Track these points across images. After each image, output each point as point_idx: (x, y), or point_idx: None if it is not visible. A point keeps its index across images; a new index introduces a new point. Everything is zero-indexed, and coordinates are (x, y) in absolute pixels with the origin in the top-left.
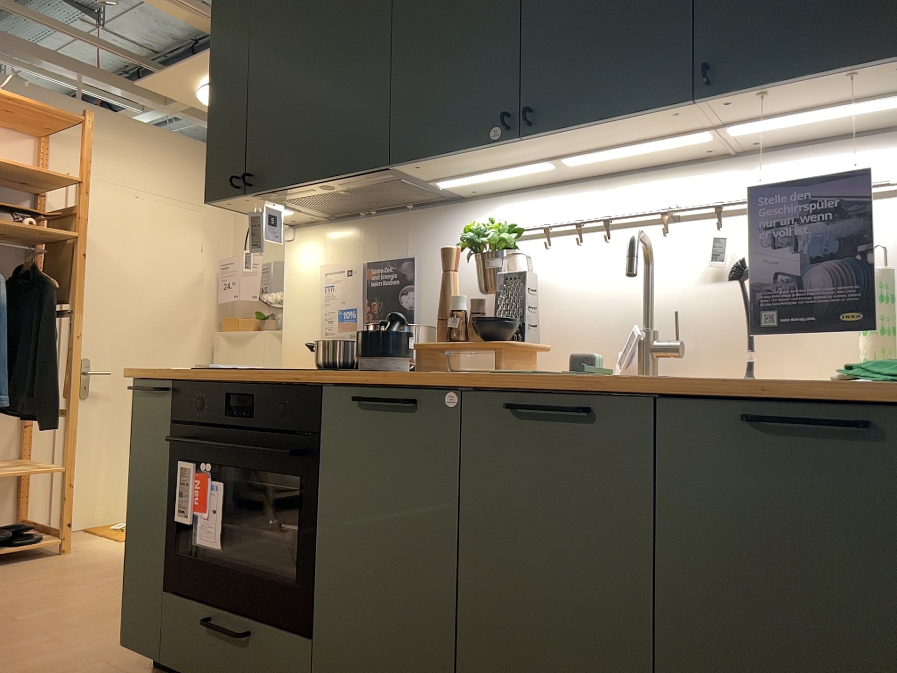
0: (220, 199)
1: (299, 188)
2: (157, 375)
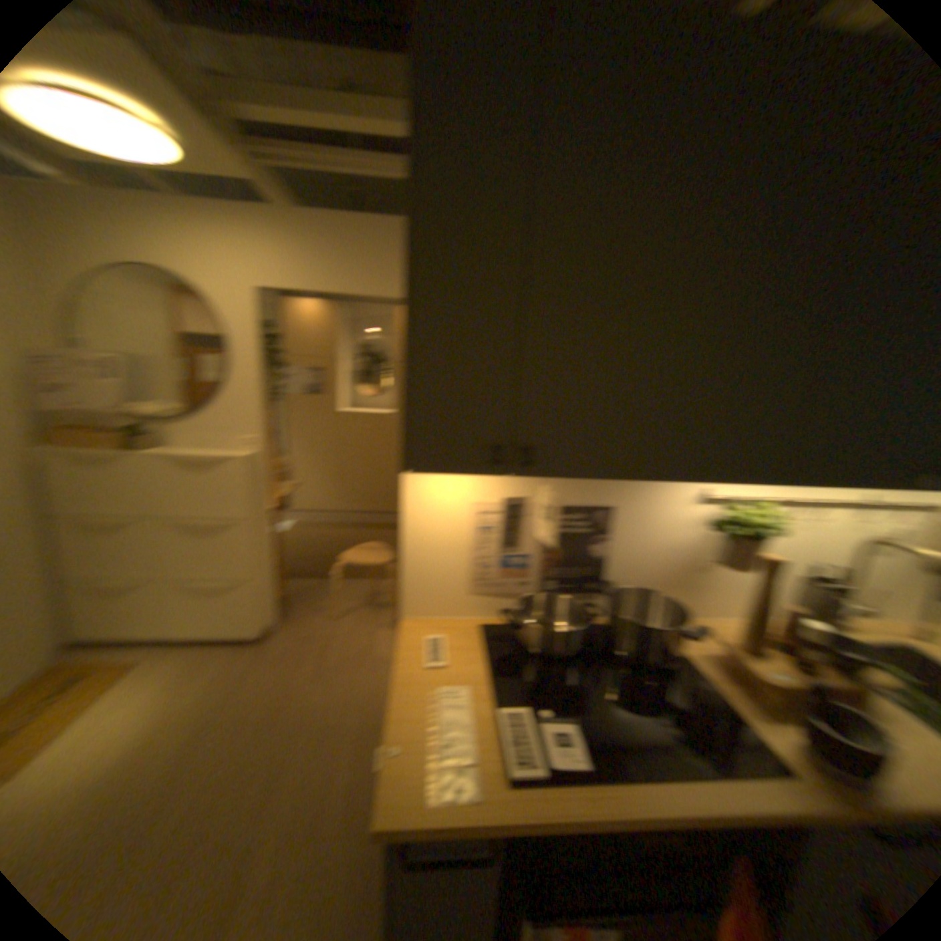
0: (441, 466)
1: (612, 475)
2: (479, 832)
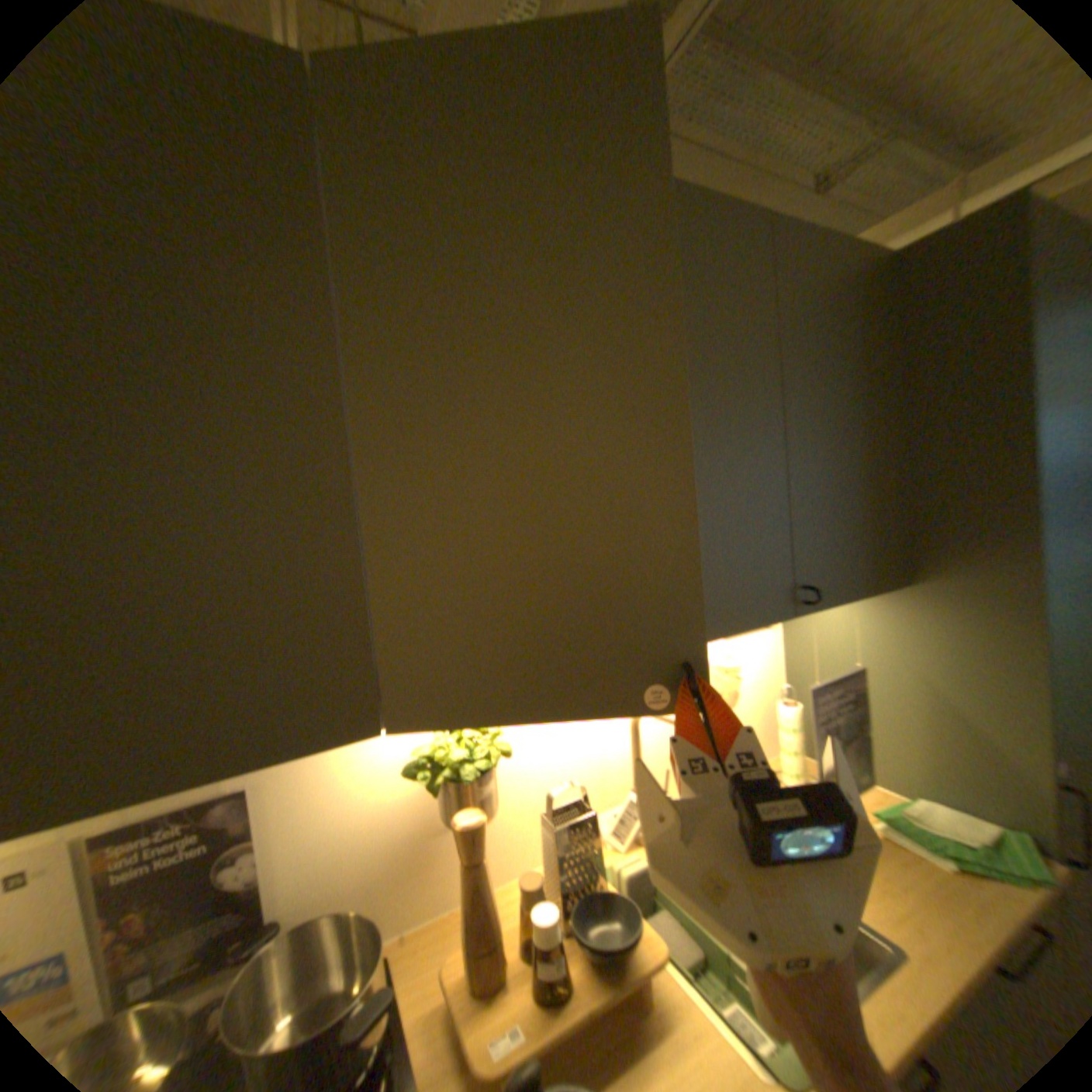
0: None
1: None
2: None
